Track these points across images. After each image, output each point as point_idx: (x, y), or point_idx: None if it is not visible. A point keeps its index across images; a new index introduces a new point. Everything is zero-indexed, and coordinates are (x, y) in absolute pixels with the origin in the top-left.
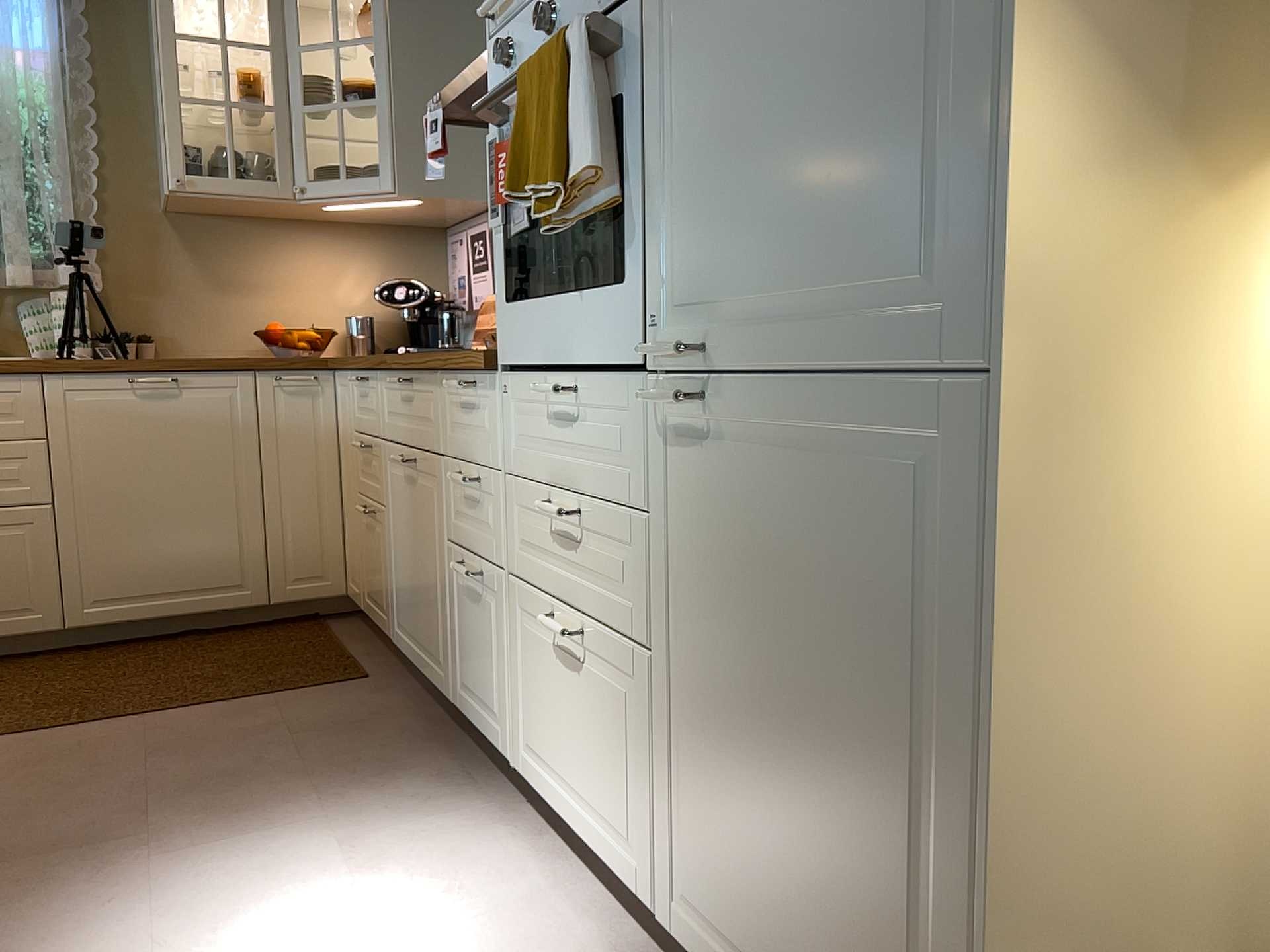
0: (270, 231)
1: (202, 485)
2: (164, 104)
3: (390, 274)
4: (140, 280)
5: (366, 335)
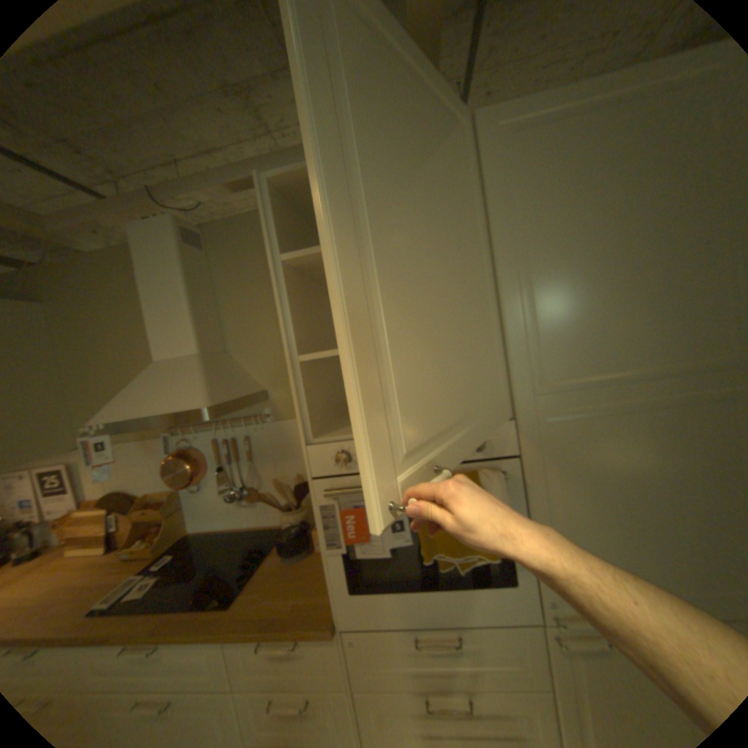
0: None
1: None
2: None
3: None
4: None
5: None
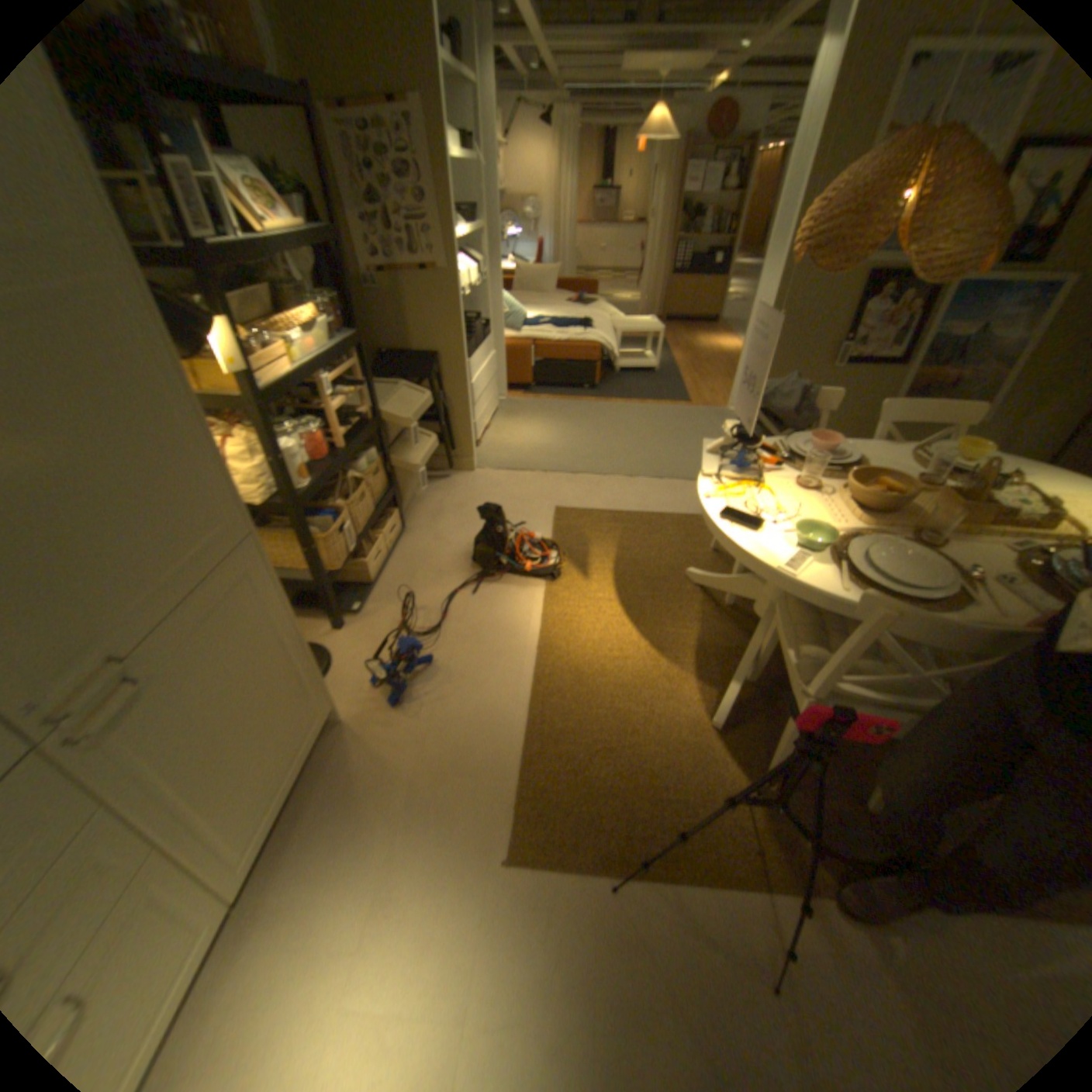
0: None
1: None
2: None
3: None
4: None
5: None
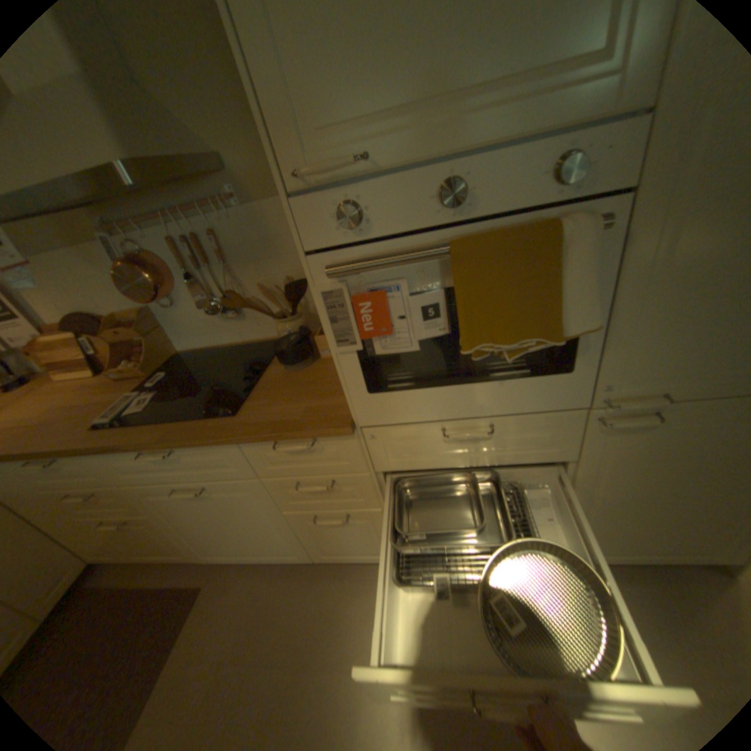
0: None
1: None
2: None
3: None
4: None
5: None
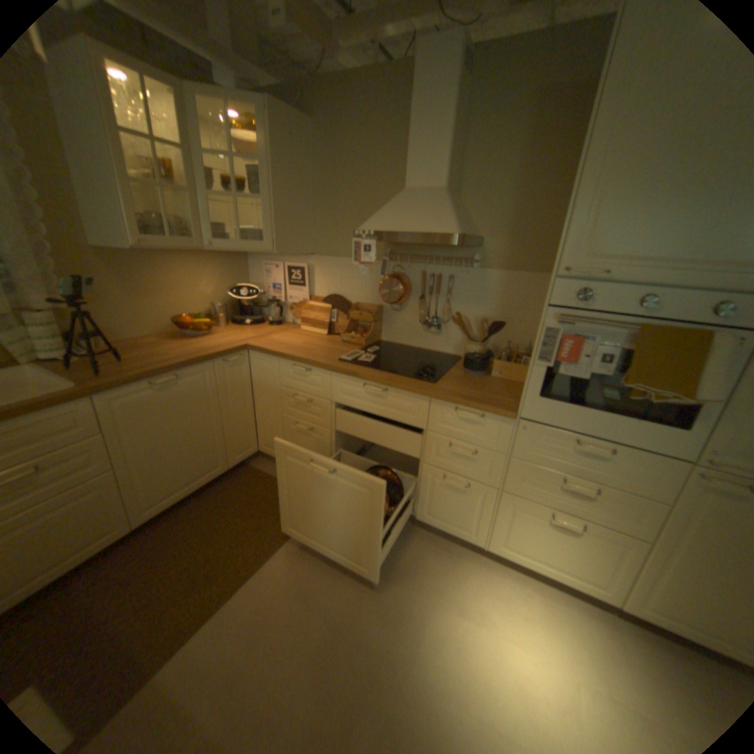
0: (160, 256)
1: (195, 426)
2: (116, 183)
3: (224, 277)
4: (82, 295)
5: (226, 315)
